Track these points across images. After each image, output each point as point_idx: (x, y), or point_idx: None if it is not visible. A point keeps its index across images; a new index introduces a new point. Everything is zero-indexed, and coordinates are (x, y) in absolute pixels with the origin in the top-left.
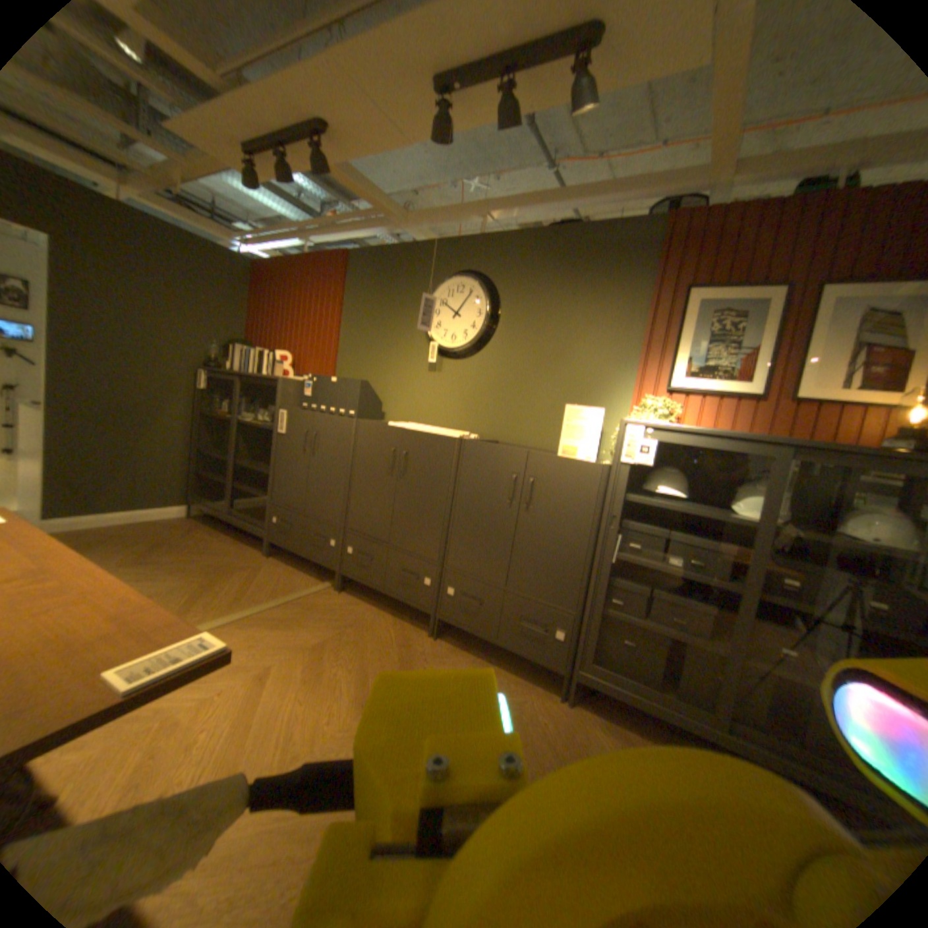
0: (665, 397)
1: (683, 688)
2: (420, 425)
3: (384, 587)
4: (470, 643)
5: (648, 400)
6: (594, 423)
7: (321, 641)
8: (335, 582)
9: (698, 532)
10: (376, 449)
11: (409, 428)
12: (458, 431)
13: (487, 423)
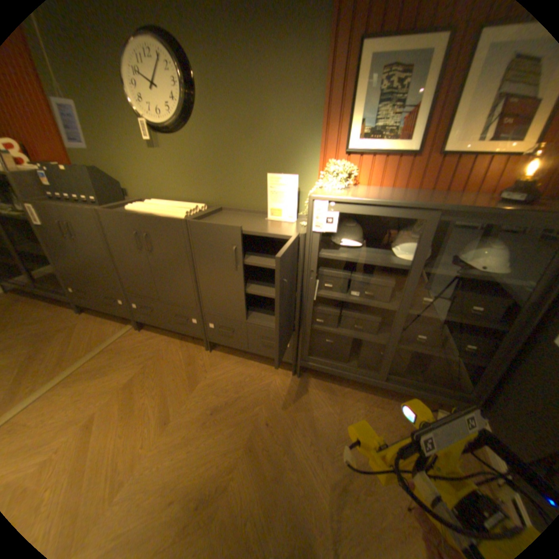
0: (343, 162)
1: (360, 360)
2: (158, 199)
3: (167, 327)
4: (234, 348)
5: (331, 167)
6: (291, 190)
7: (130, 380)
8: (135, 324)
9: (369, 270)
10: (122, 234)
11: (143, 212)
12: (190, 202)
13: (210, 193)
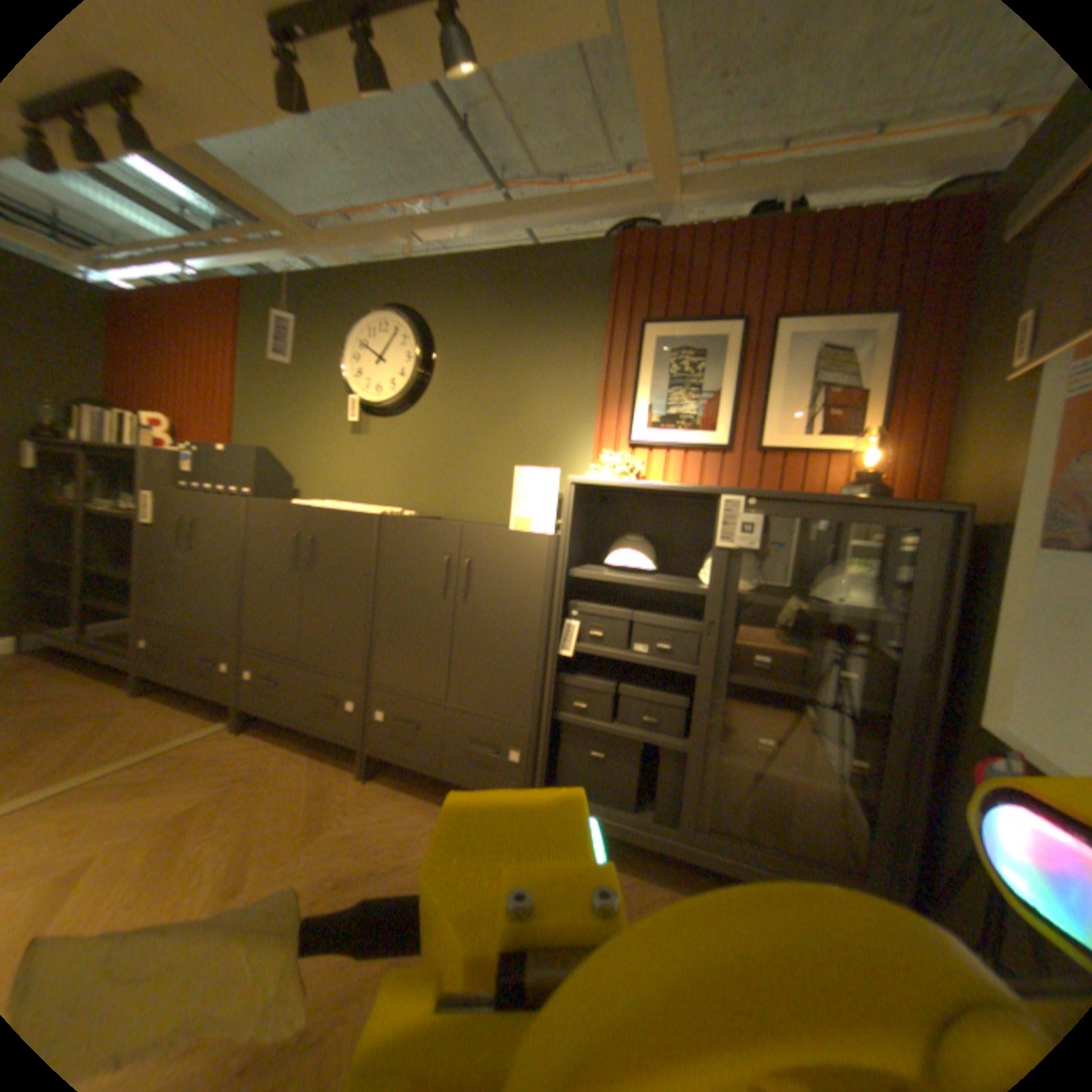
0: (624, 451)
1: (659, 801)
2: (344, 503)
3: (294, 721)
4: (413, 780)
5: (605, 456)
6: (547, 487)
7: (187, 809)
8: (232, 722)
9: (665, 610)
10: (273, 535)
11: (317, 505)
12: (392, 508)
13: (427, 496)
